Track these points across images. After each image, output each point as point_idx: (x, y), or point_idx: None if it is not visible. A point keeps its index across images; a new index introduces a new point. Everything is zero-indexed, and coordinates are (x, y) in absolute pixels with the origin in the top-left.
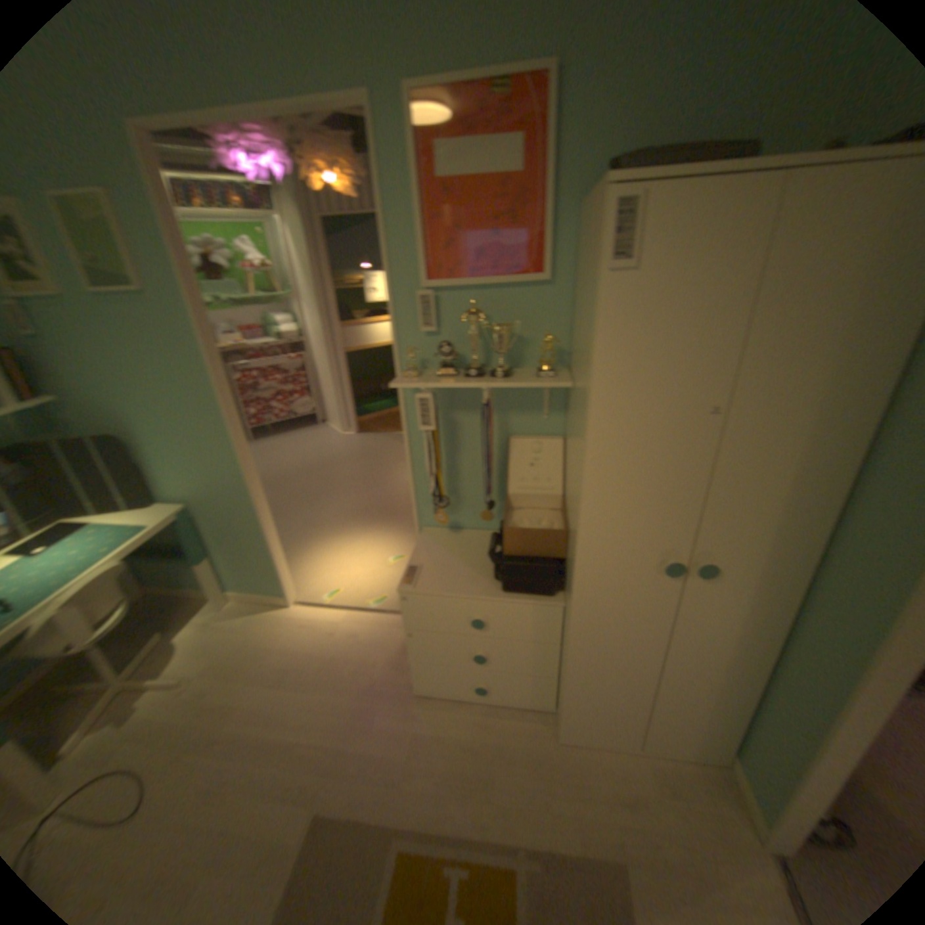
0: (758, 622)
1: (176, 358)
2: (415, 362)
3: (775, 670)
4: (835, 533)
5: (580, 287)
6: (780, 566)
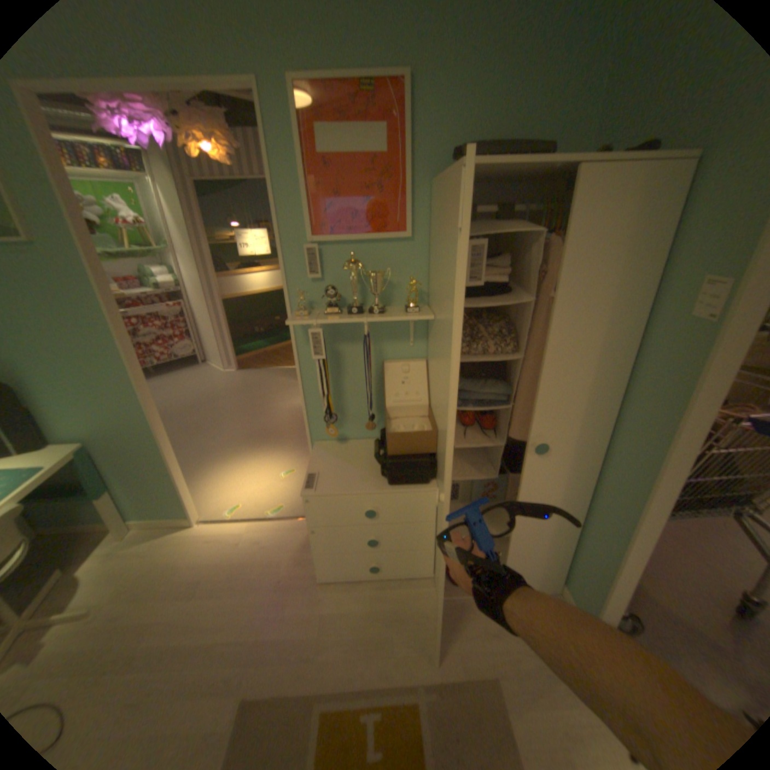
0: (575, 482)
1: (75, 304)
2: (305, 303)
3: (587, 516)
4: (620, 413)
5: (435, 243)
6: (587, 440)
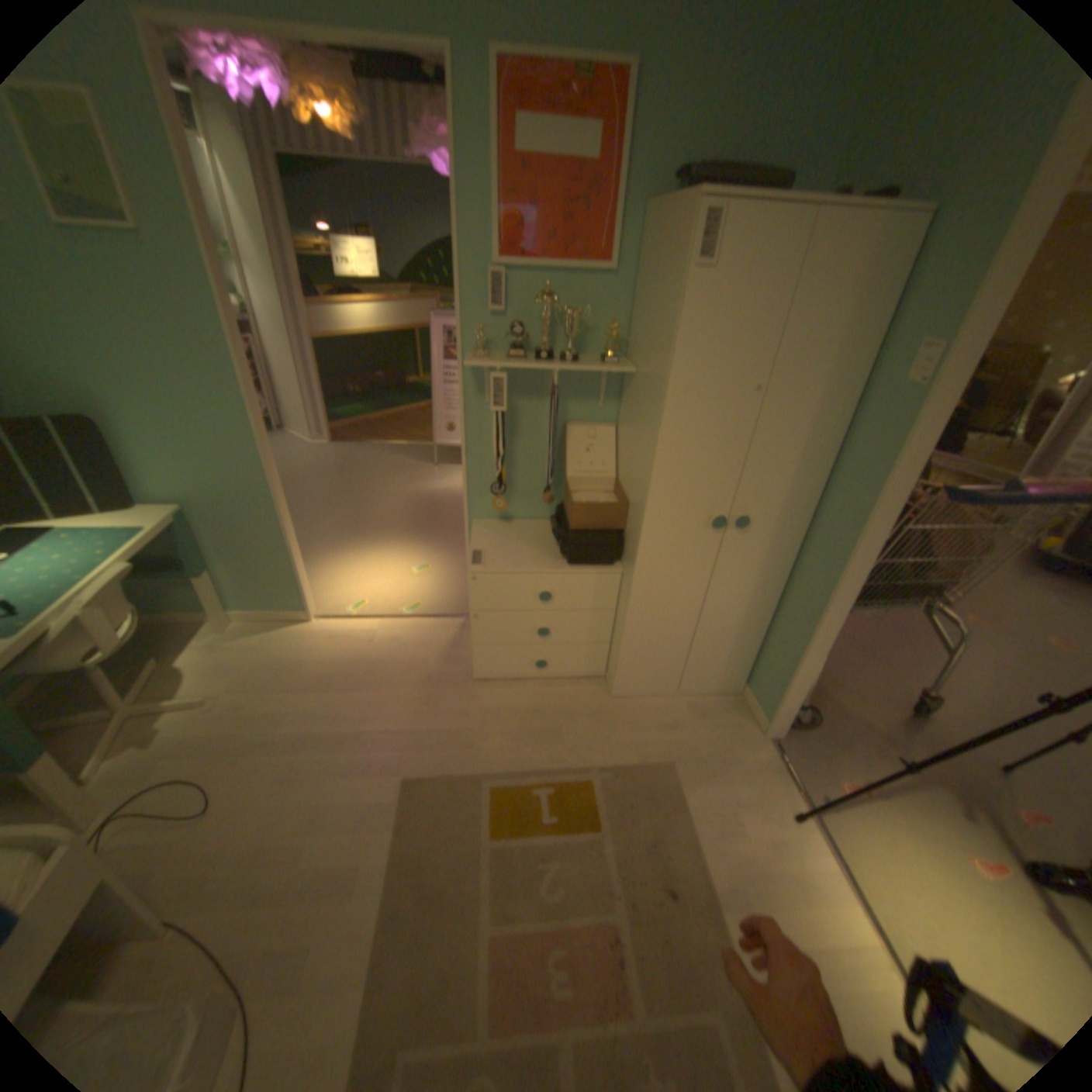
0: (771, 564)
1: (188, 322)
2: (480, 344)
3: (778, 605)
4: (826, 489)
5: (644, 281)
6: (789, 516)
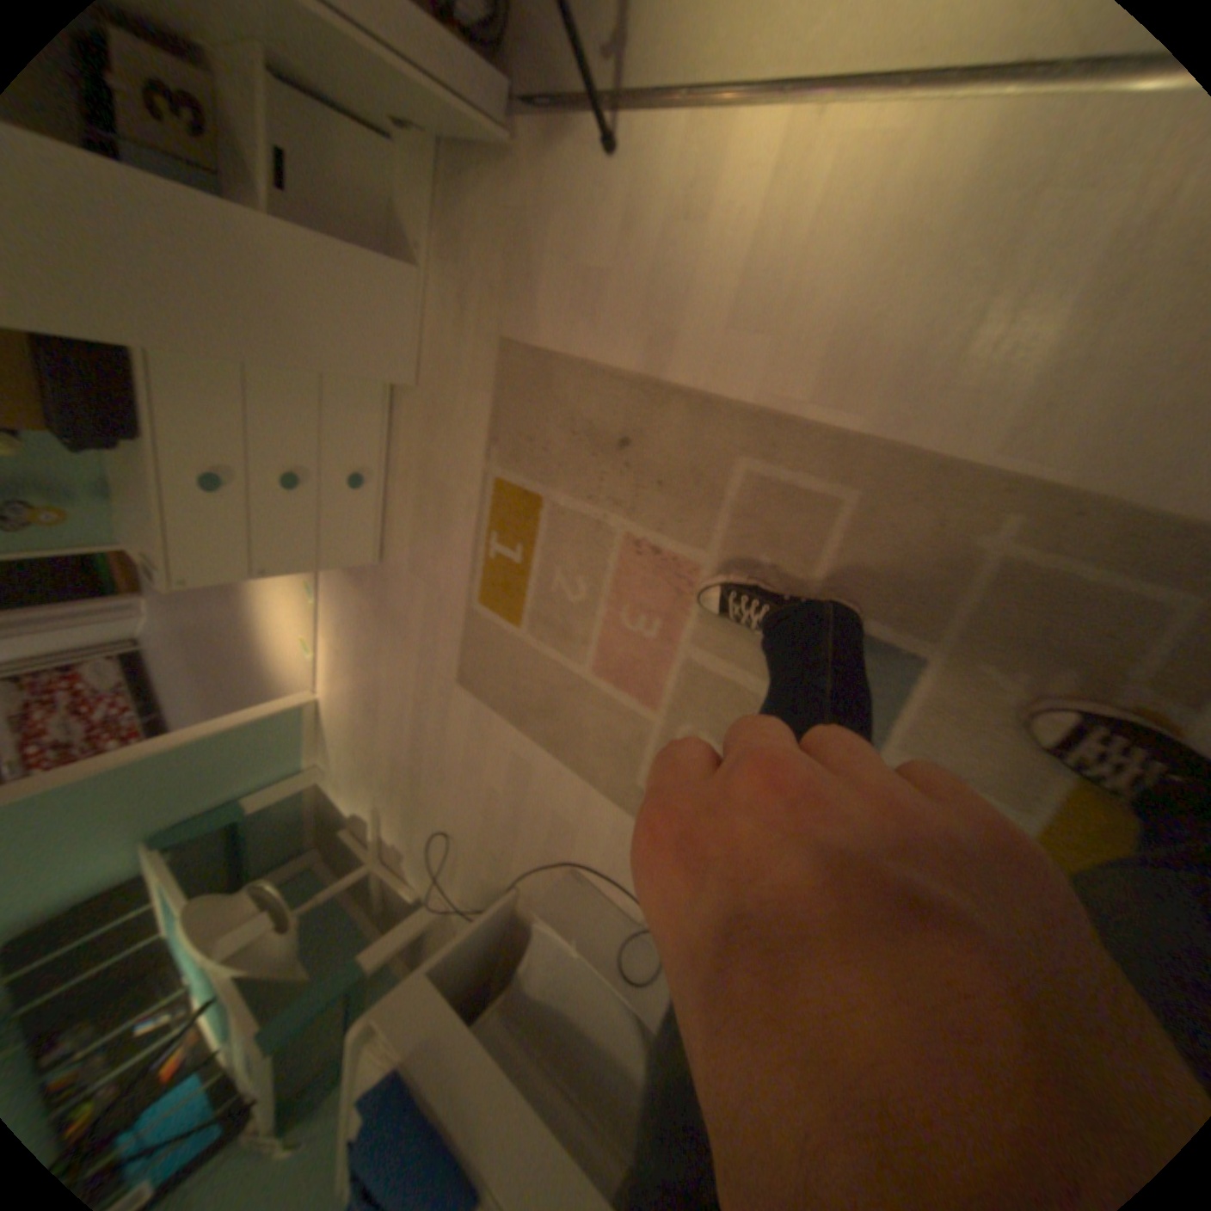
0: None
1: None
2: None
3: None
4: None
5: None
6: None
